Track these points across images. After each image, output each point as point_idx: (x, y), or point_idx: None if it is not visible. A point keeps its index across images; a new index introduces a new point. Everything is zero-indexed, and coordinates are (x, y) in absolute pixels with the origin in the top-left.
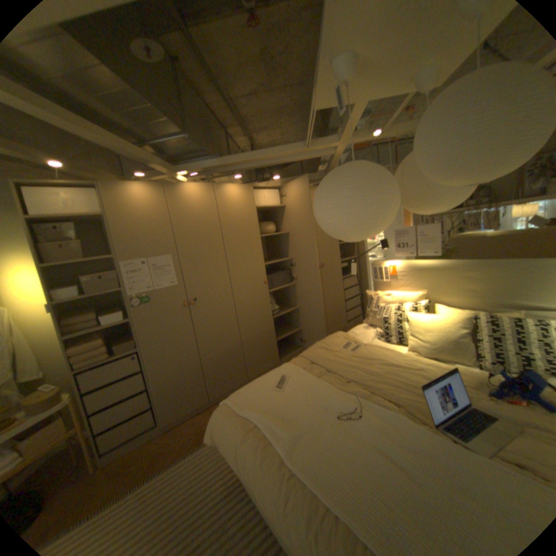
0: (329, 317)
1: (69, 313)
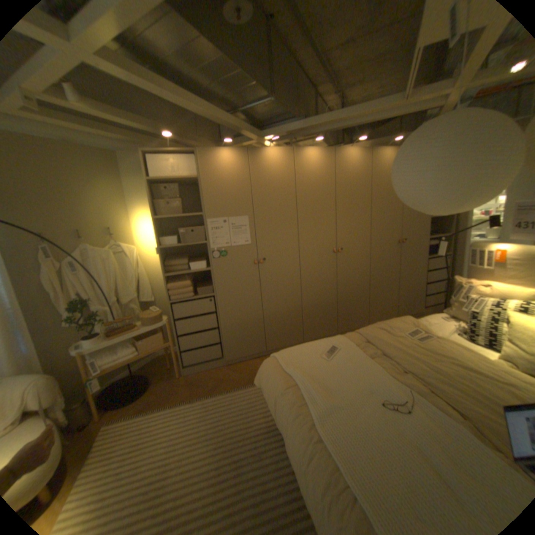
0: (402, 298)
1: (171, 256)
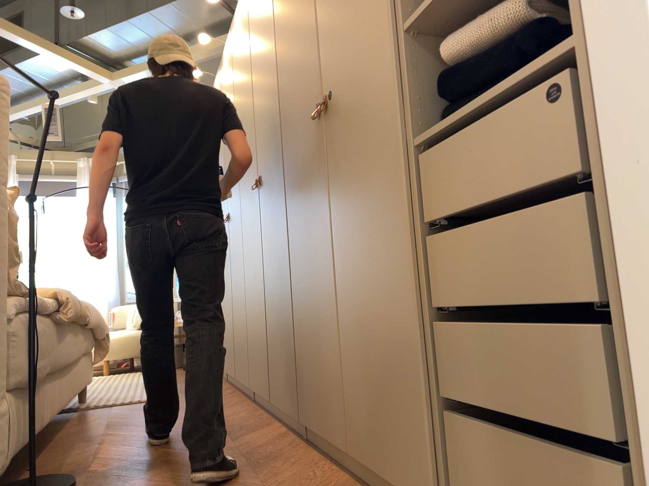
0: (348, 347)
1: None
